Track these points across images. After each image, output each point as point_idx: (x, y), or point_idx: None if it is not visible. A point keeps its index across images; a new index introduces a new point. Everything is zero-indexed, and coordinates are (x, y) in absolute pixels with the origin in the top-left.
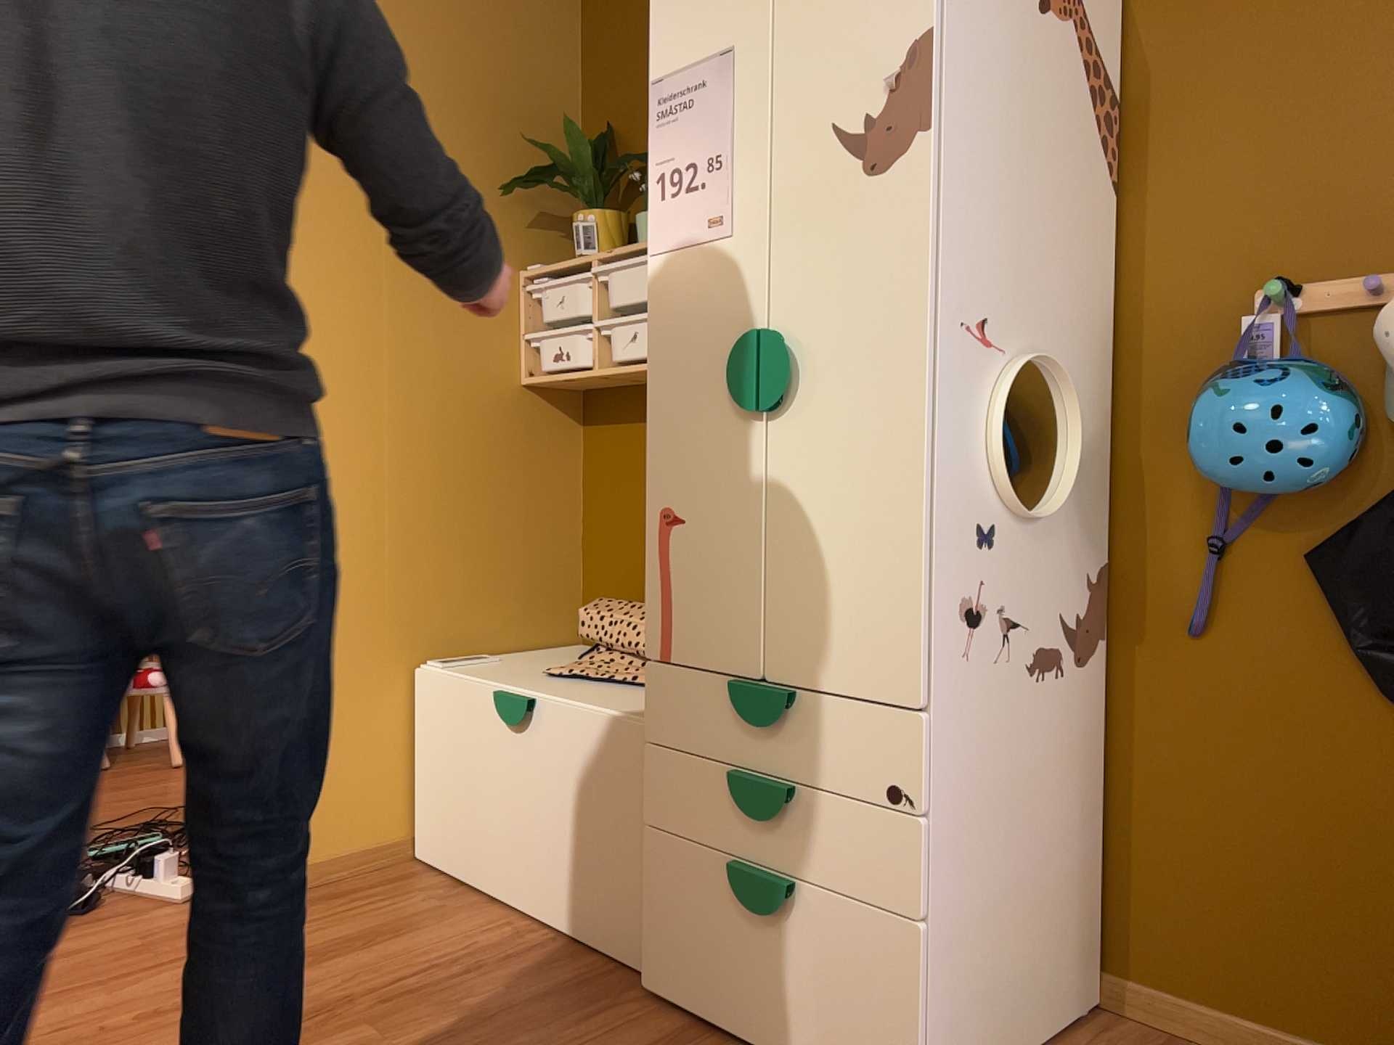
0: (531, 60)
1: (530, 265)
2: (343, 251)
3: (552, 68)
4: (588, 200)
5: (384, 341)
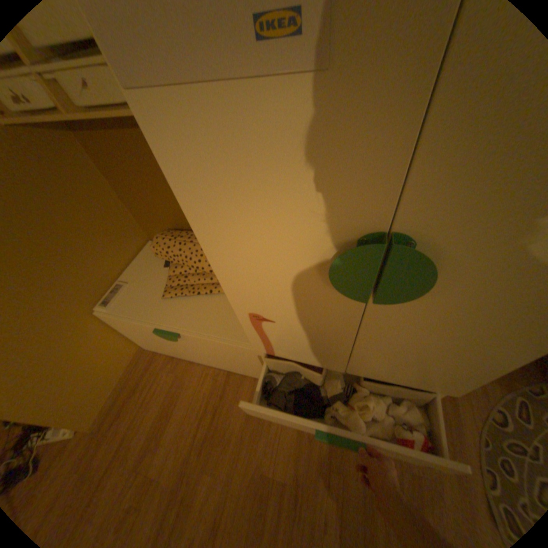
0: None
1: None
2: None
3: None
4: None
5: None
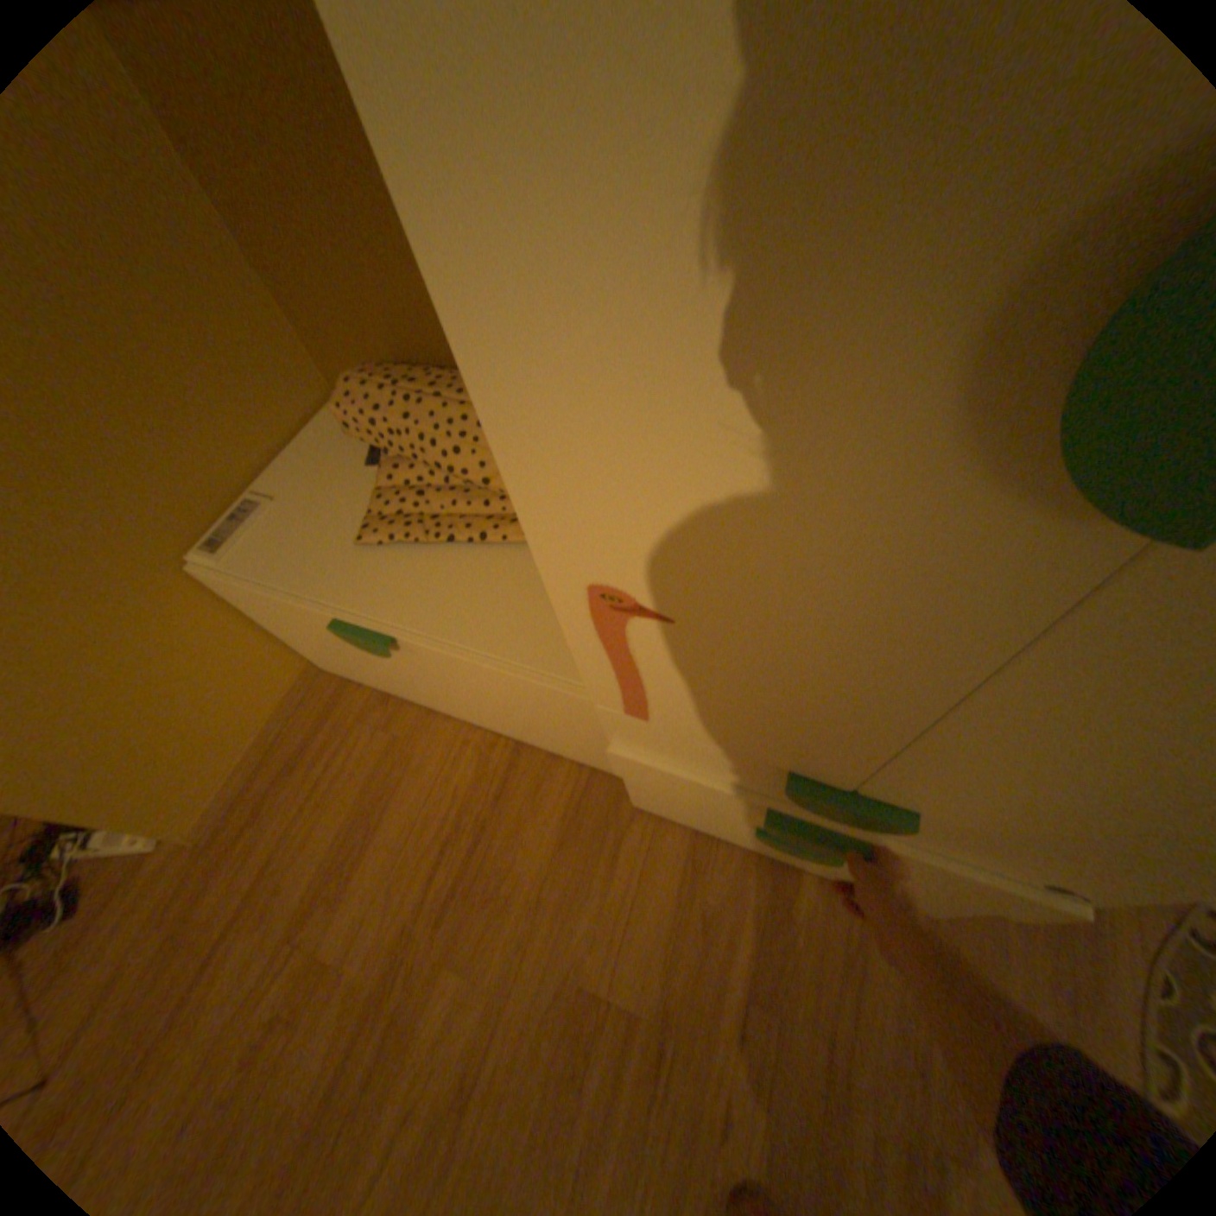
0: None
1: None
2: None
3: None
4: None
5: None
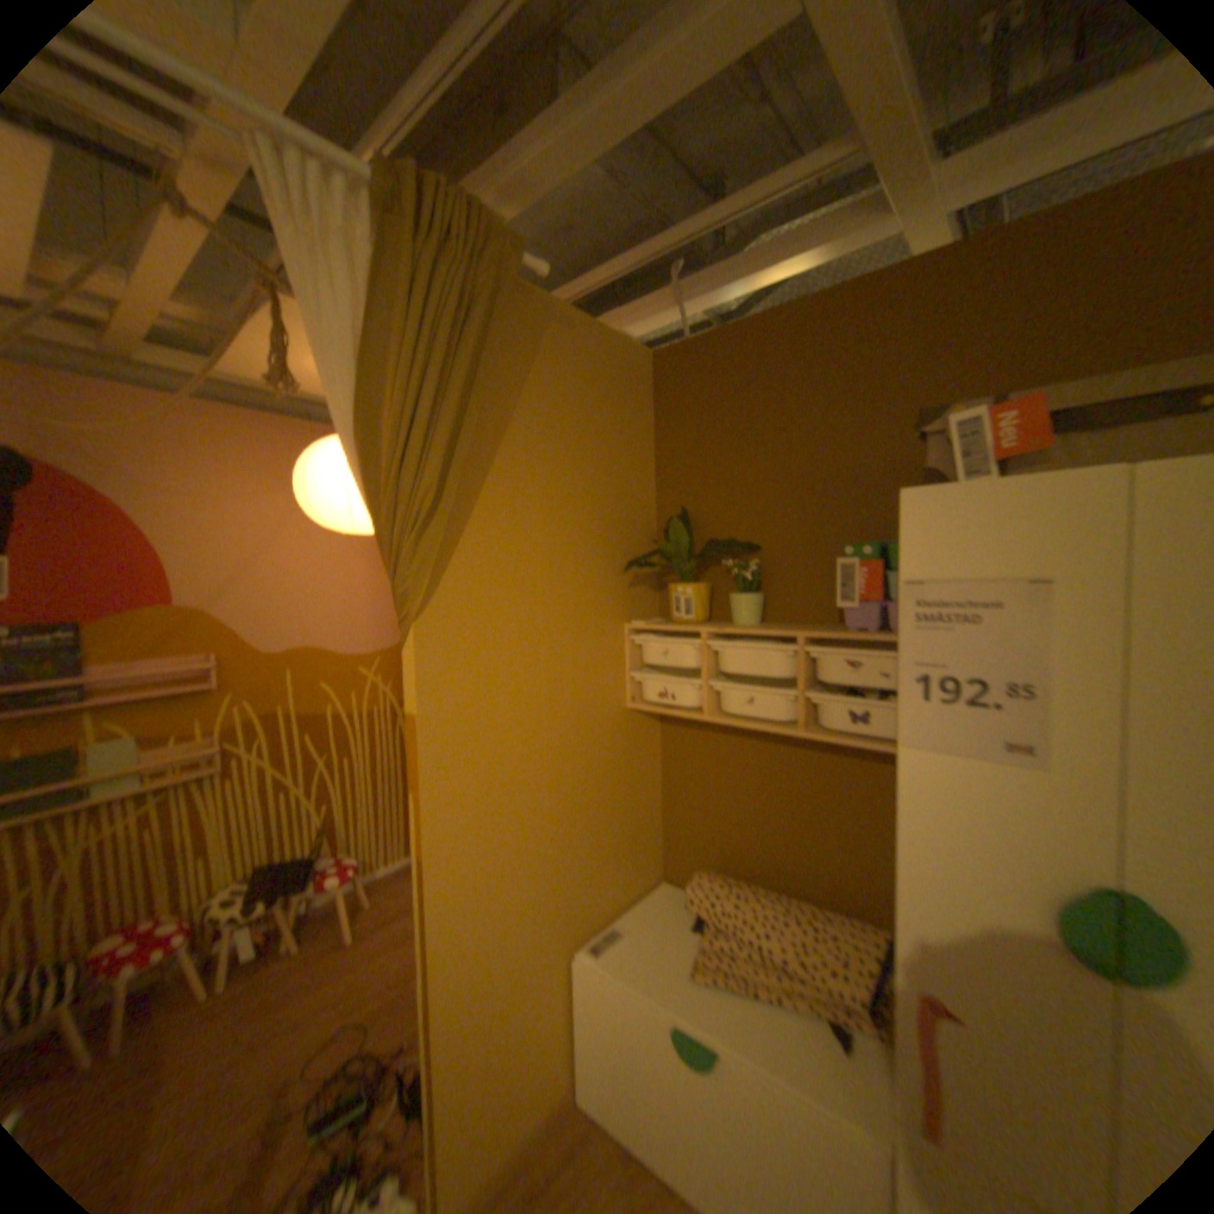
0: (625, 460)
1: (629, 615)
2: (513, 647)
3: (637, 463)
4: (682, 573)
5: (542, 709)
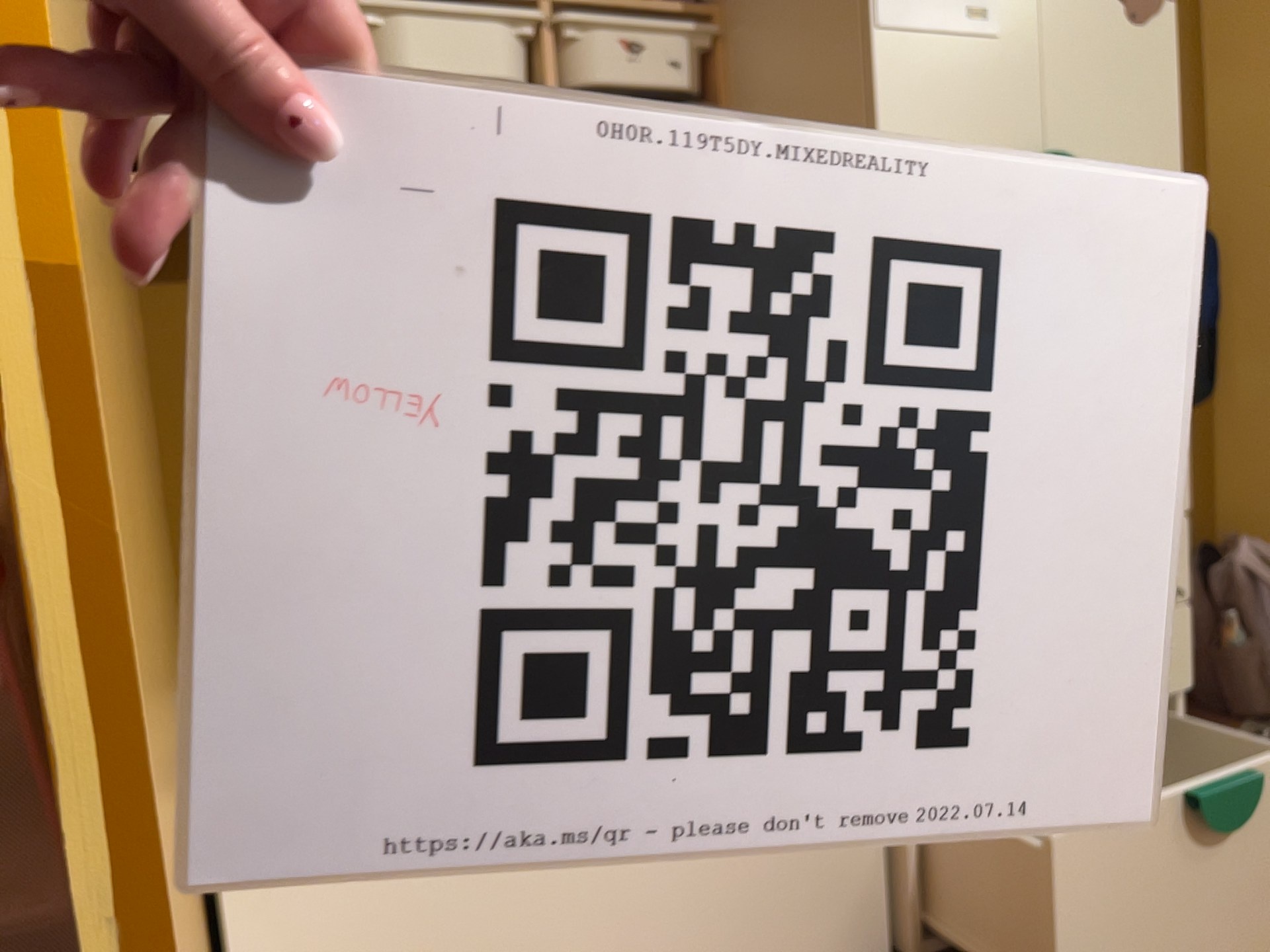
0: None
1: None
2: None
3: None
4: None
5: None
